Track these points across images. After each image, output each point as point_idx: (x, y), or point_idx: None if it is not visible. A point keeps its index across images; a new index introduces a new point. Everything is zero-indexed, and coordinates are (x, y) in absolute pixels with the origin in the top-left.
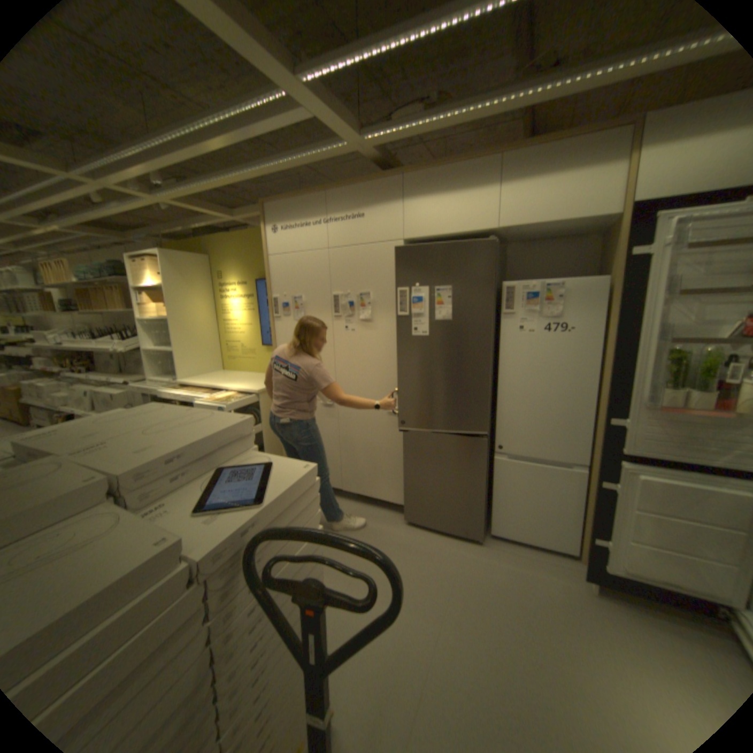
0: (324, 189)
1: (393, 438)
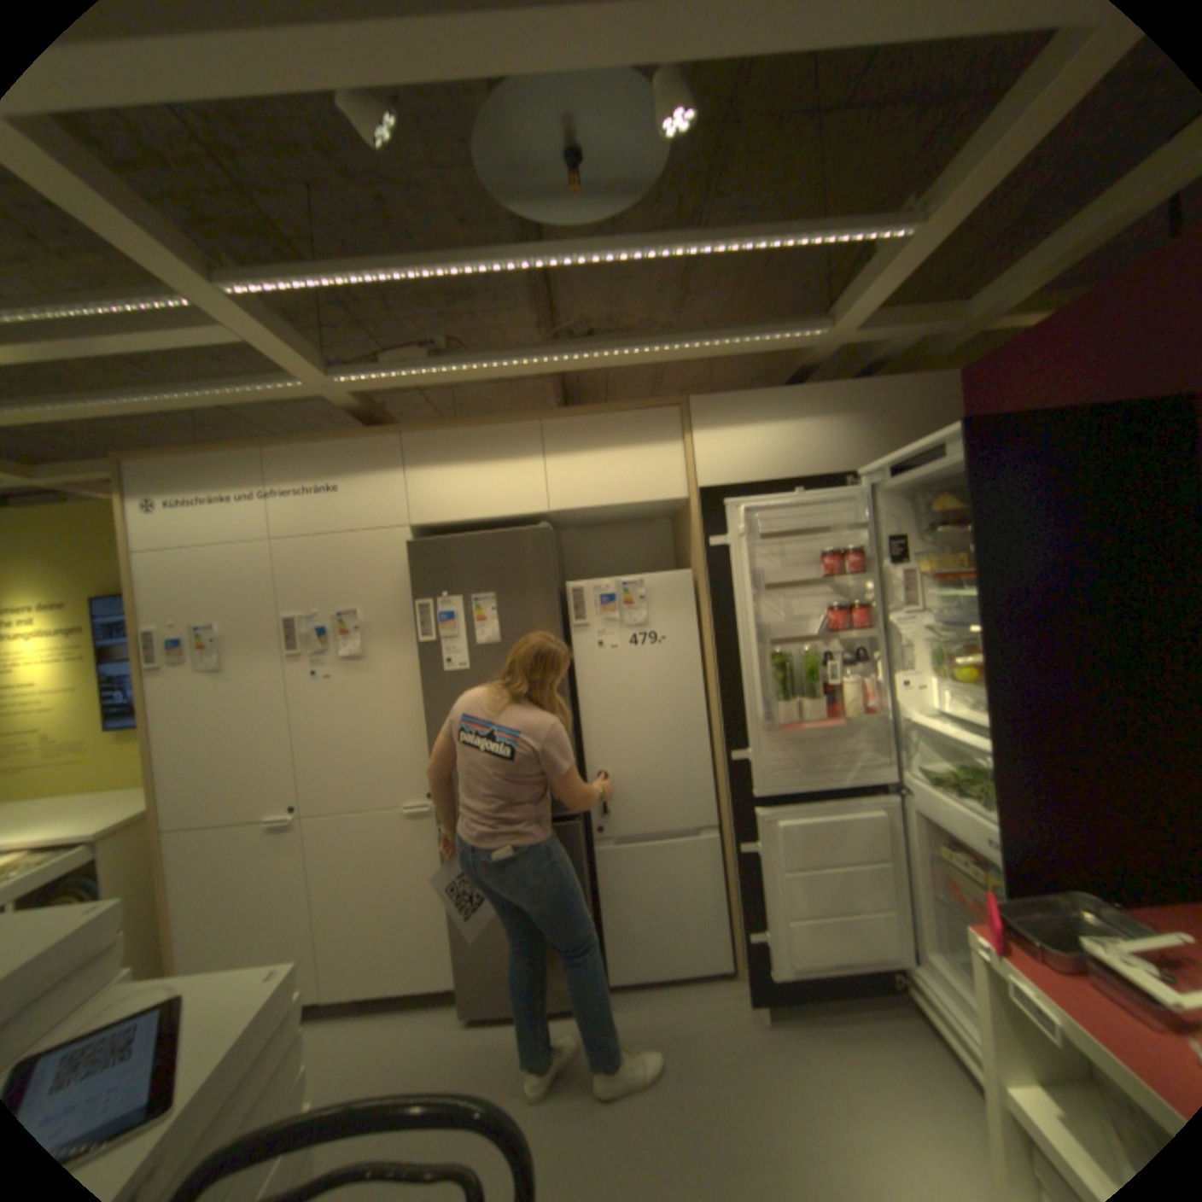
0: (260, 444)
1: (420, 862)
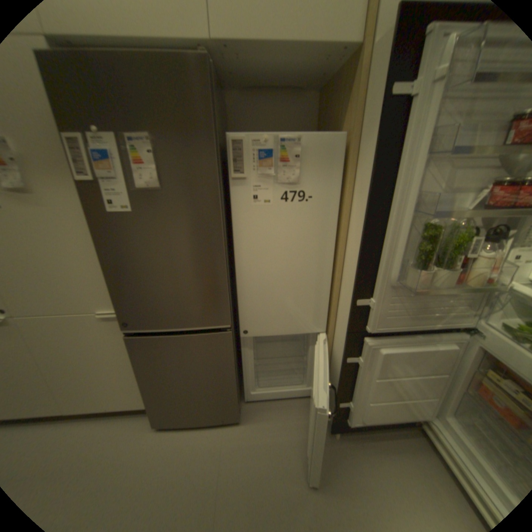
0: None
1: (114, 346)
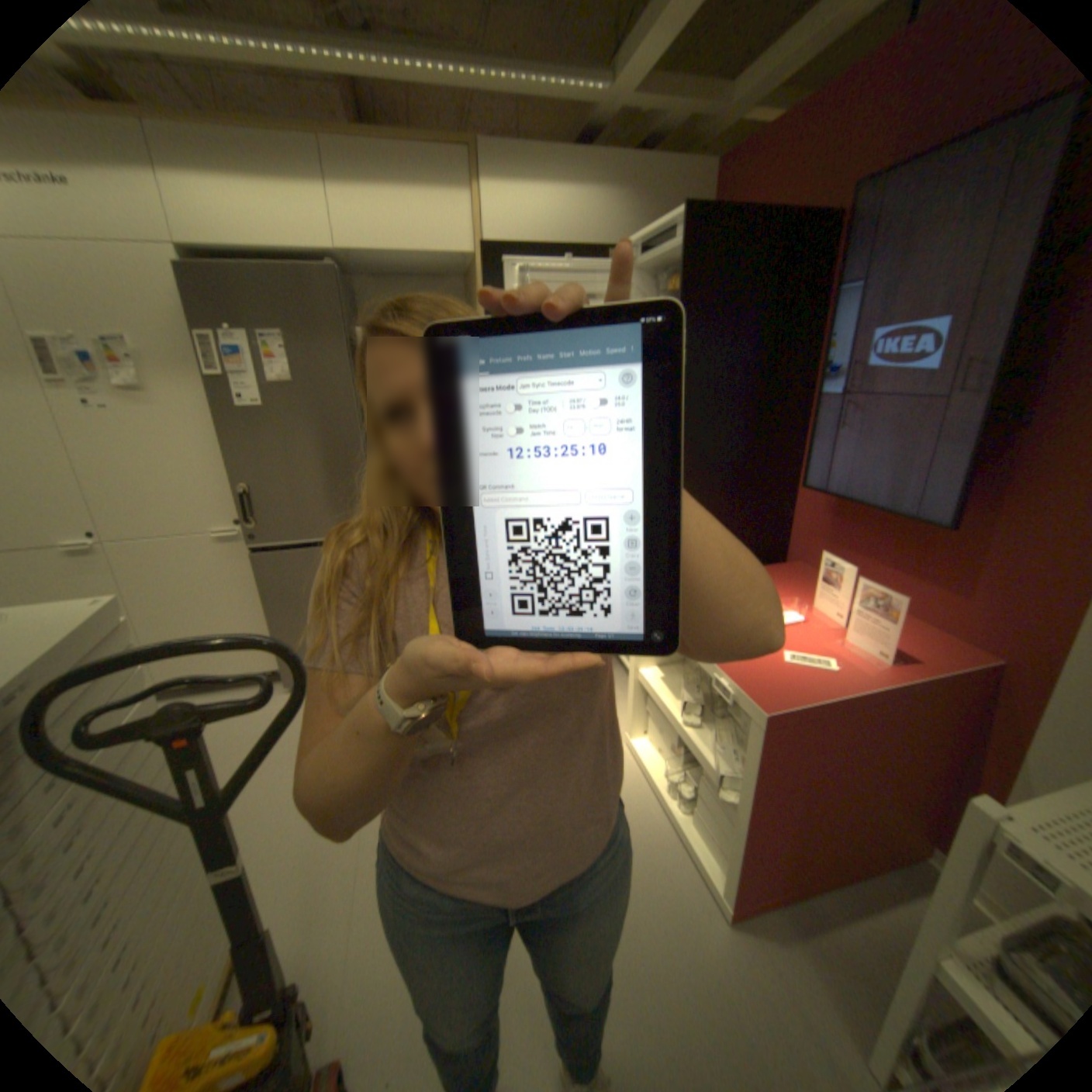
0: None
1: (235, 577)
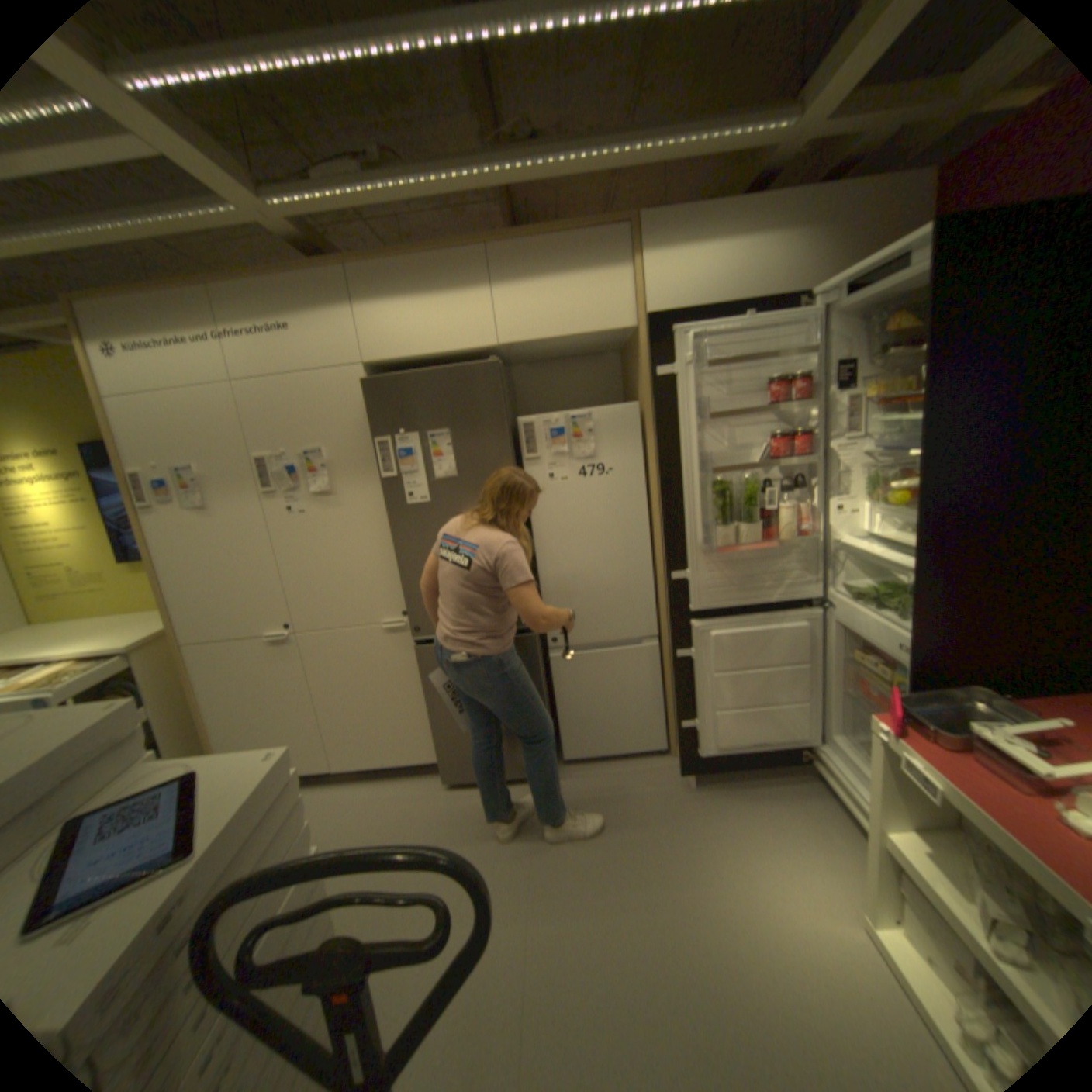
0: (204, 281)
1: (401, 667)
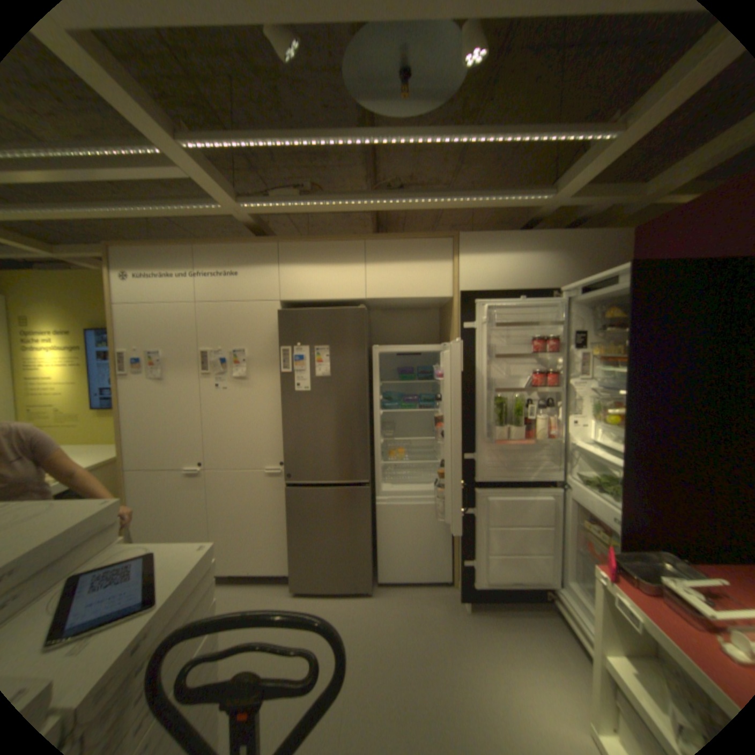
0: (191, 242)
1: (272, 501)
